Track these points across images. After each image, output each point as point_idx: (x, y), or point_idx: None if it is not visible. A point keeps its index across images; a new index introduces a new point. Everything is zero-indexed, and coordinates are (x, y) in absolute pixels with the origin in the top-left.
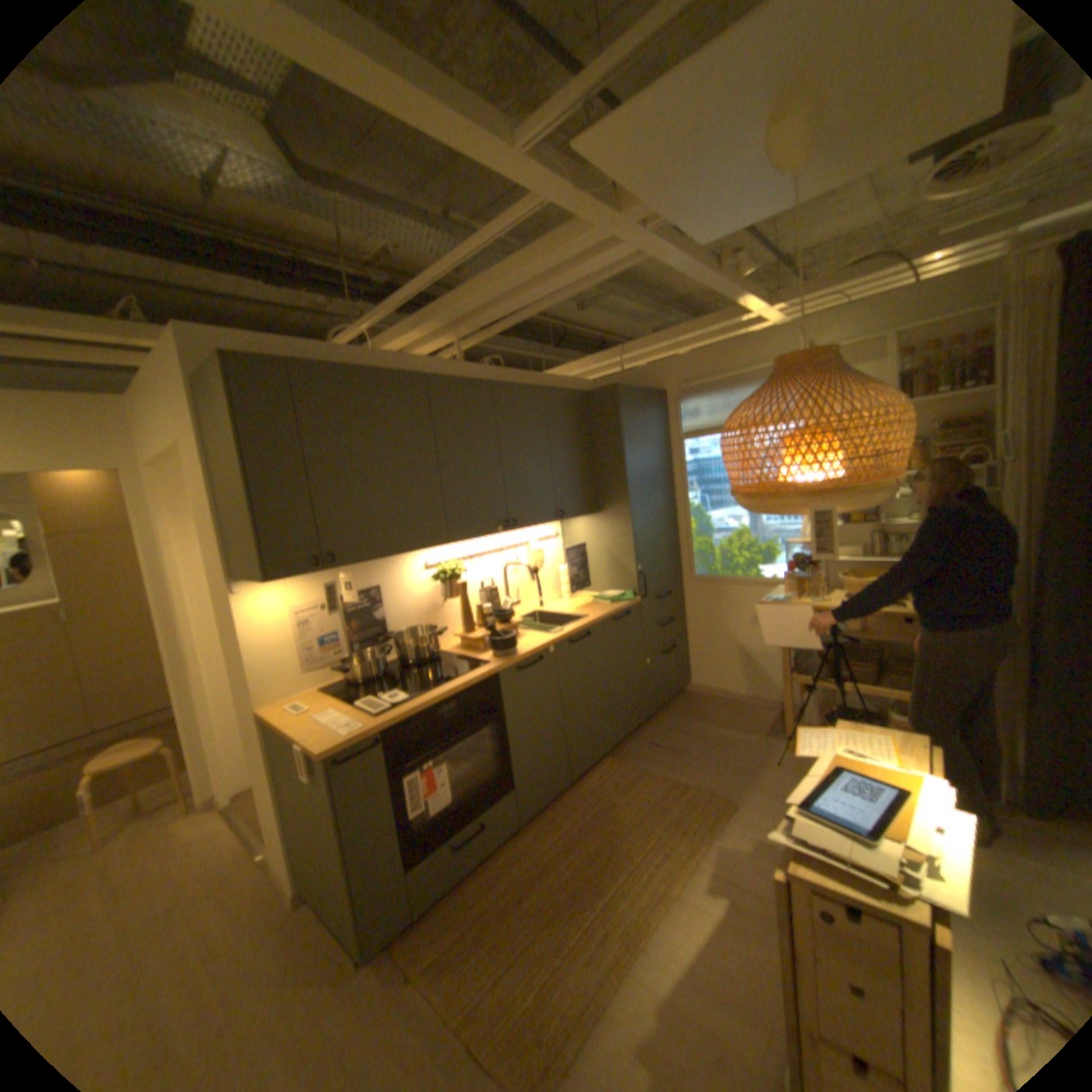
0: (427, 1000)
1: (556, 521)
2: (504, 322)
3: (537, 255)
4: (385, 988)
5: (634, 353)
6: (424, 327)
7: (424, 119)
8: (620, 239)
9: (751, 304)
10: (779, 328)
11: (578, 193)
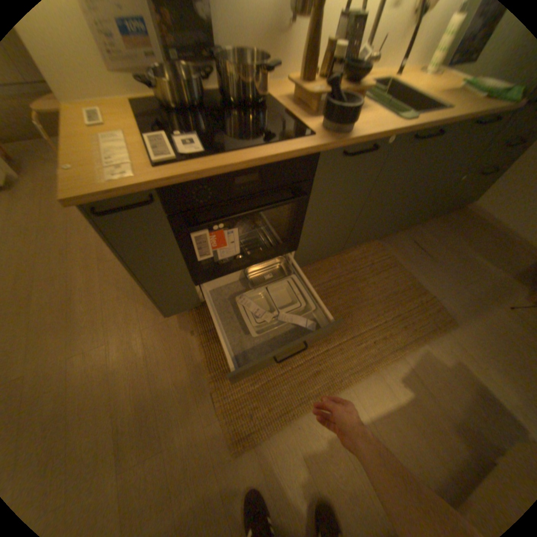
0: (200, 351)
1: None
2: None
3: None
4: (181, 330)
5: None
6: None
7: None
8: None
9: None
10: None
11: None
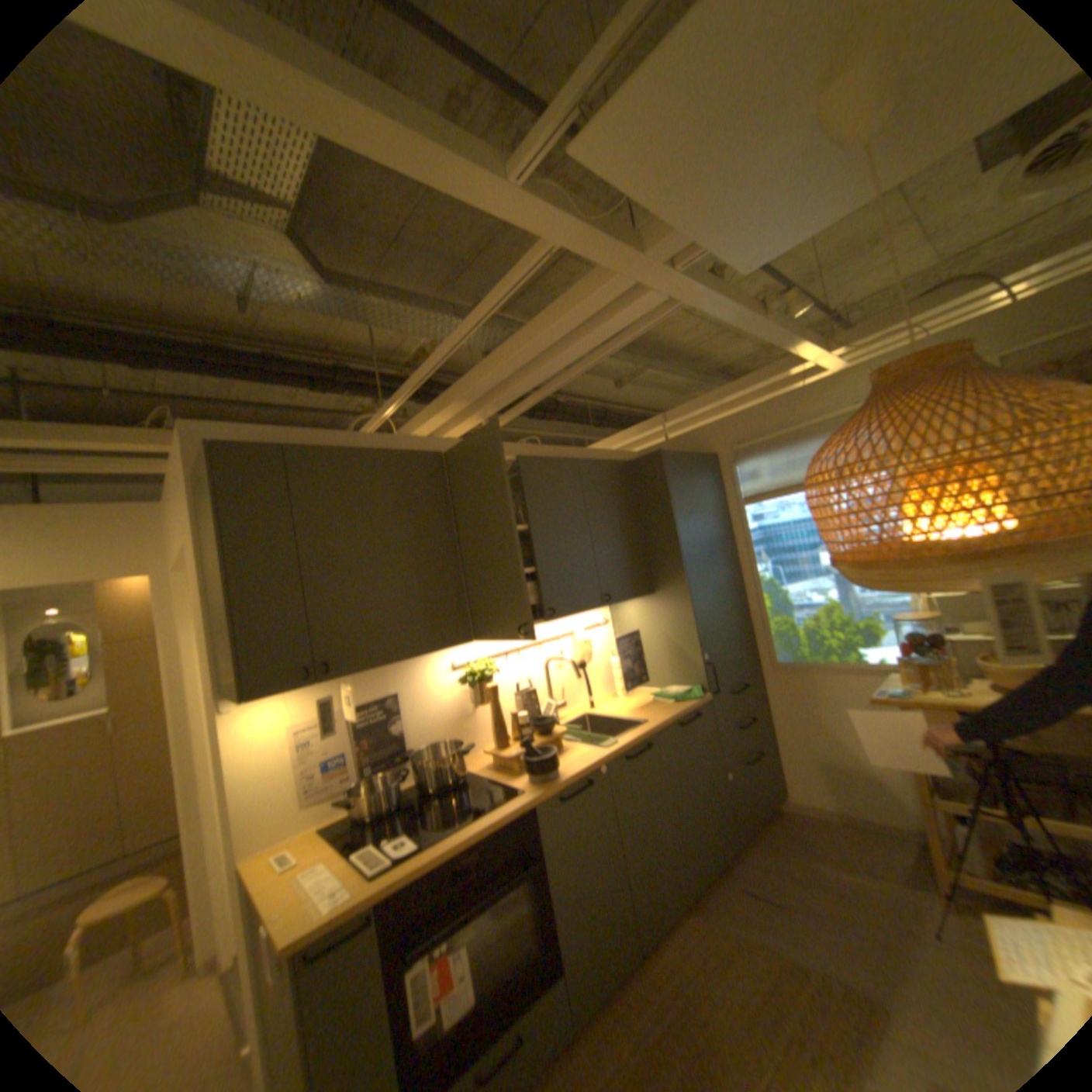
0: None
1: (602, 606)
2: (532, 396)
3: (556, 314)
4: None
5: (677, 419)
6: (447, 408)
7: (395, 152)
8: (647, 287)
9: (806, 350)
10: (842, 373)
11: (591, 231)
